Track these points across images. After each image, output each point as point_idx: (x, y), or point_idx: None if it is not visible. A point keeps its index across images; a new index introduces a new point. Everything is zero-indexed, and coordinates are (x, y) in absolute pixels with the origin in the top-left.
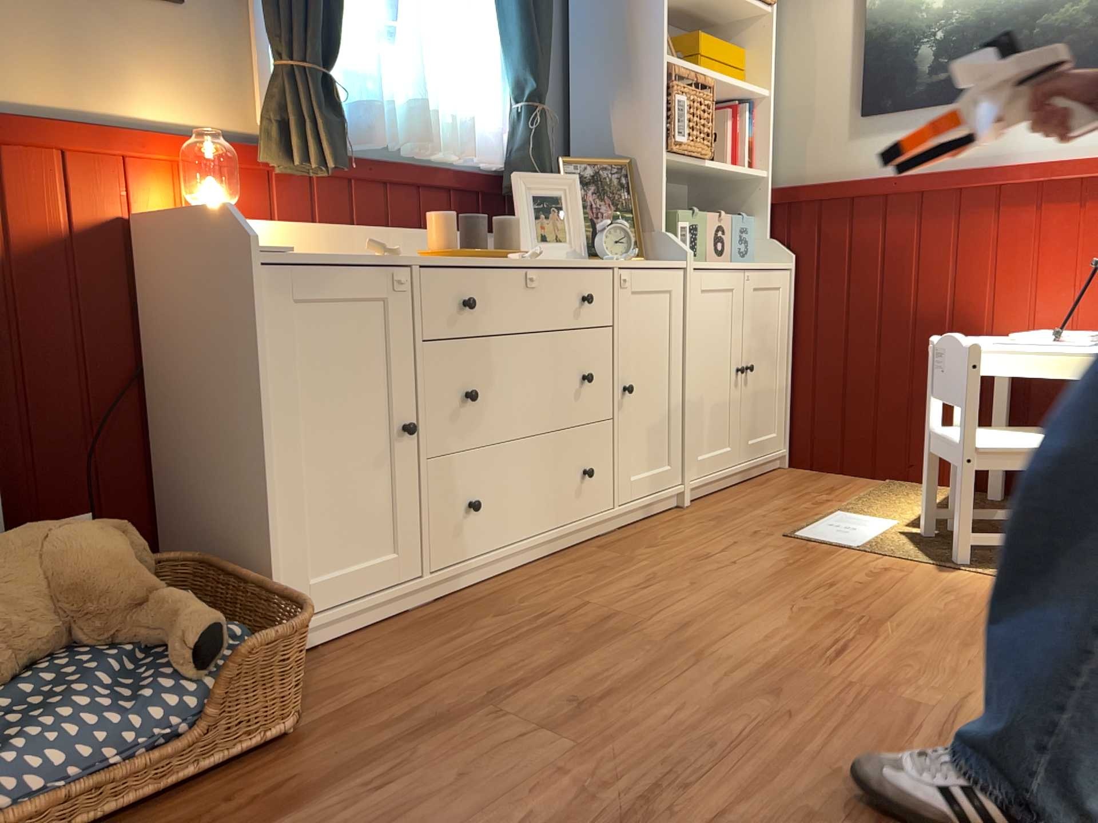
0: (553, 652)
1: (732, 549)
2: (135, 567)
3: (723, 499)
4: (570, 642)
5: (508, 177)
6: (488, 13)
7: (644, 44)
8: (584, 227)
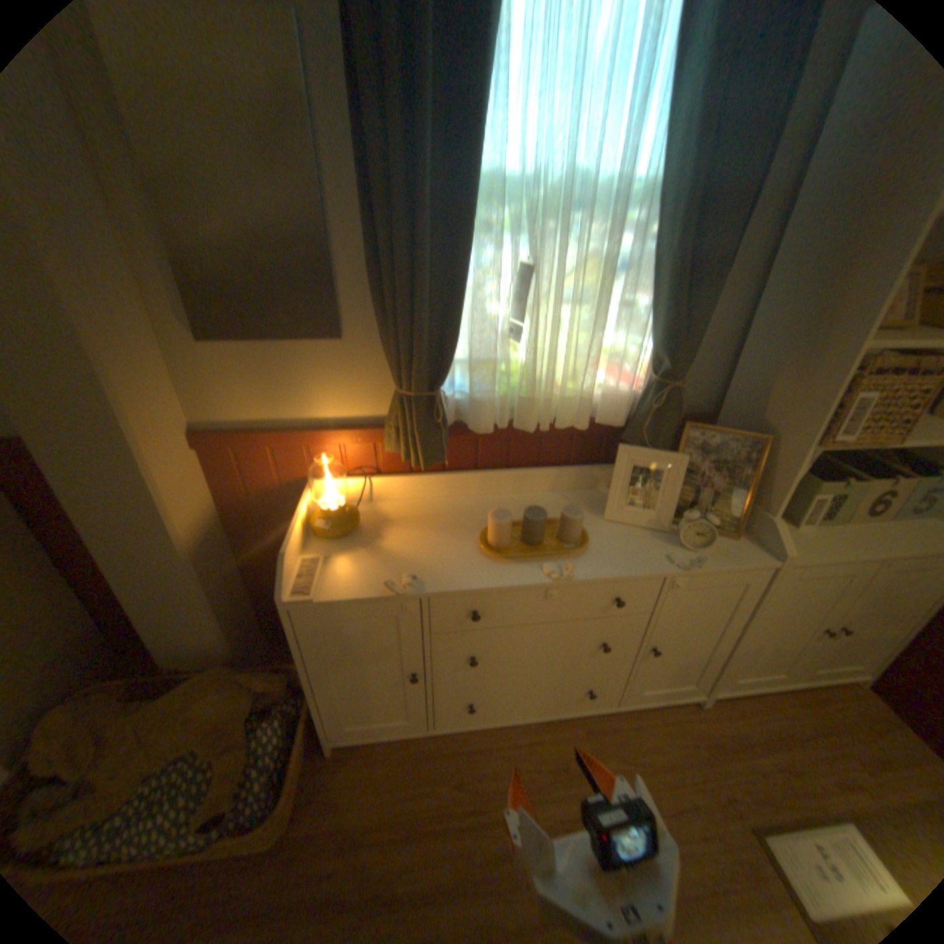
0: (444, 874)
1: (685, 819)
2: (240, 718)
3: (751, 714)
4: (461, 870)
5: (628, 433)
6: (643, 284)
7: (846, 320)
8: (675, 506)
